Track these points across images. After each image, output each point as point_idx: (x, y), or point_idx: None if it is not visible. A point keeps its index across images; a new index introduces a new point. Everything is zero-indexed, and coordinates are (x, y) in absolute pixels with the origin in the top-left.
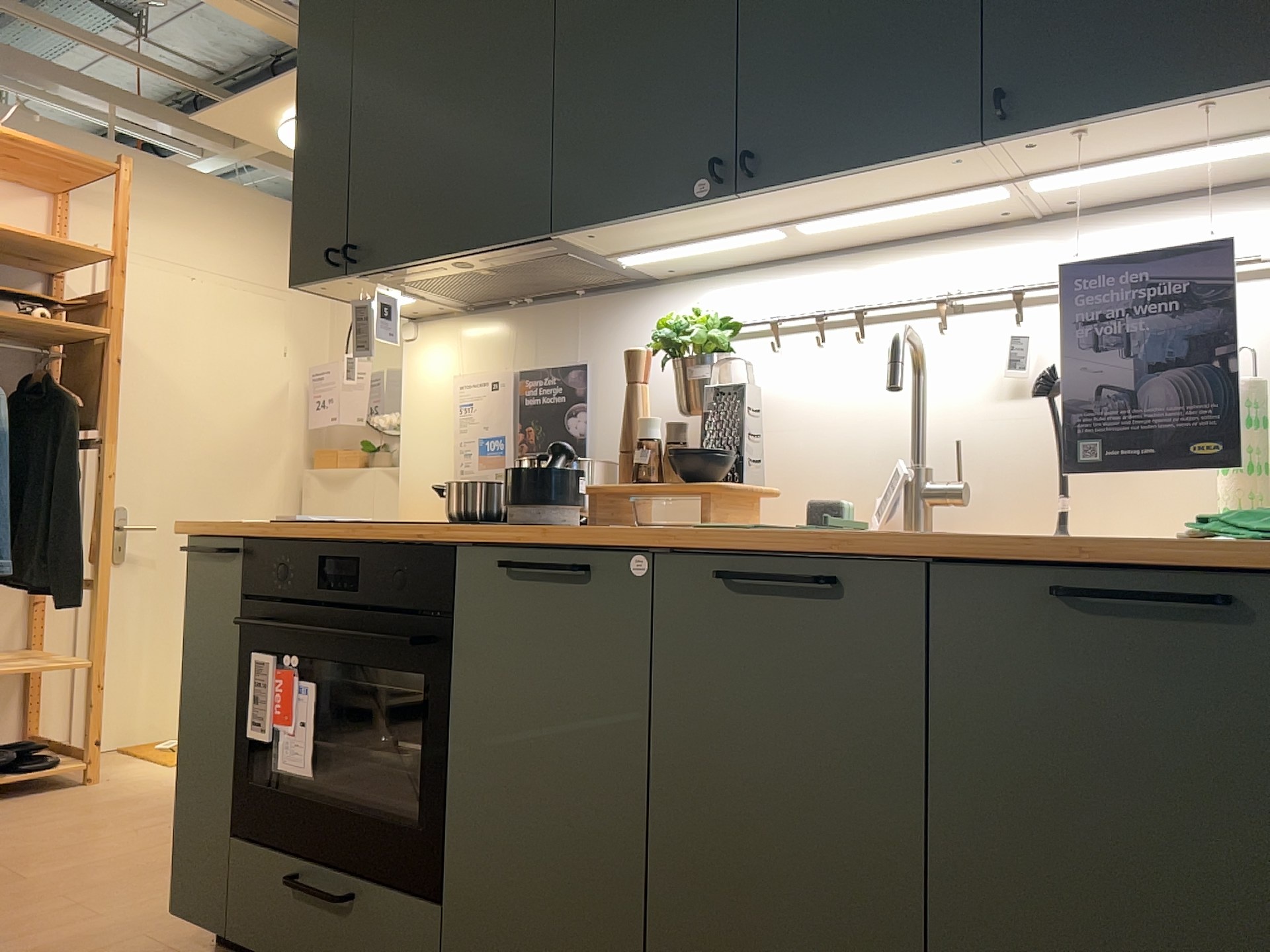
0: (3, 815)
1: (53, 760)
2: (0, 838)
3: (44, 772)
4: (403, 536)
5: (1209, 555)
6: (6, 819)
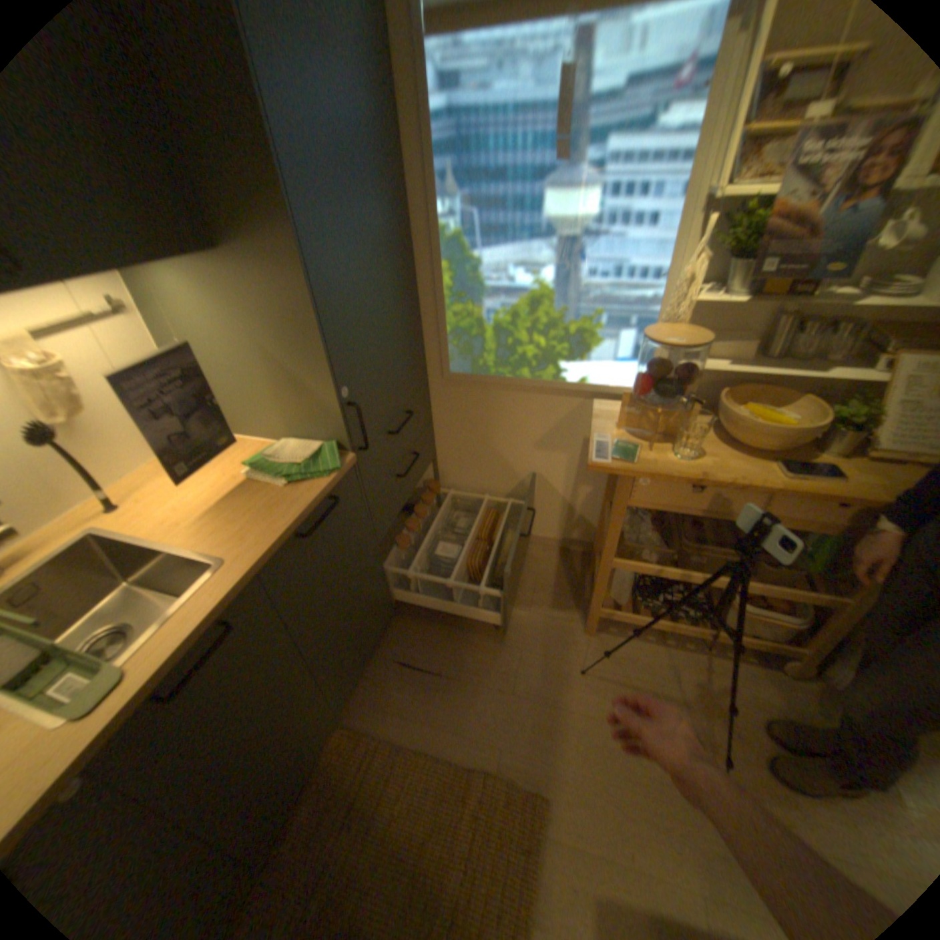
0: None
1: None
2: None
3: None
4: None
5: (327, 491)
6: None
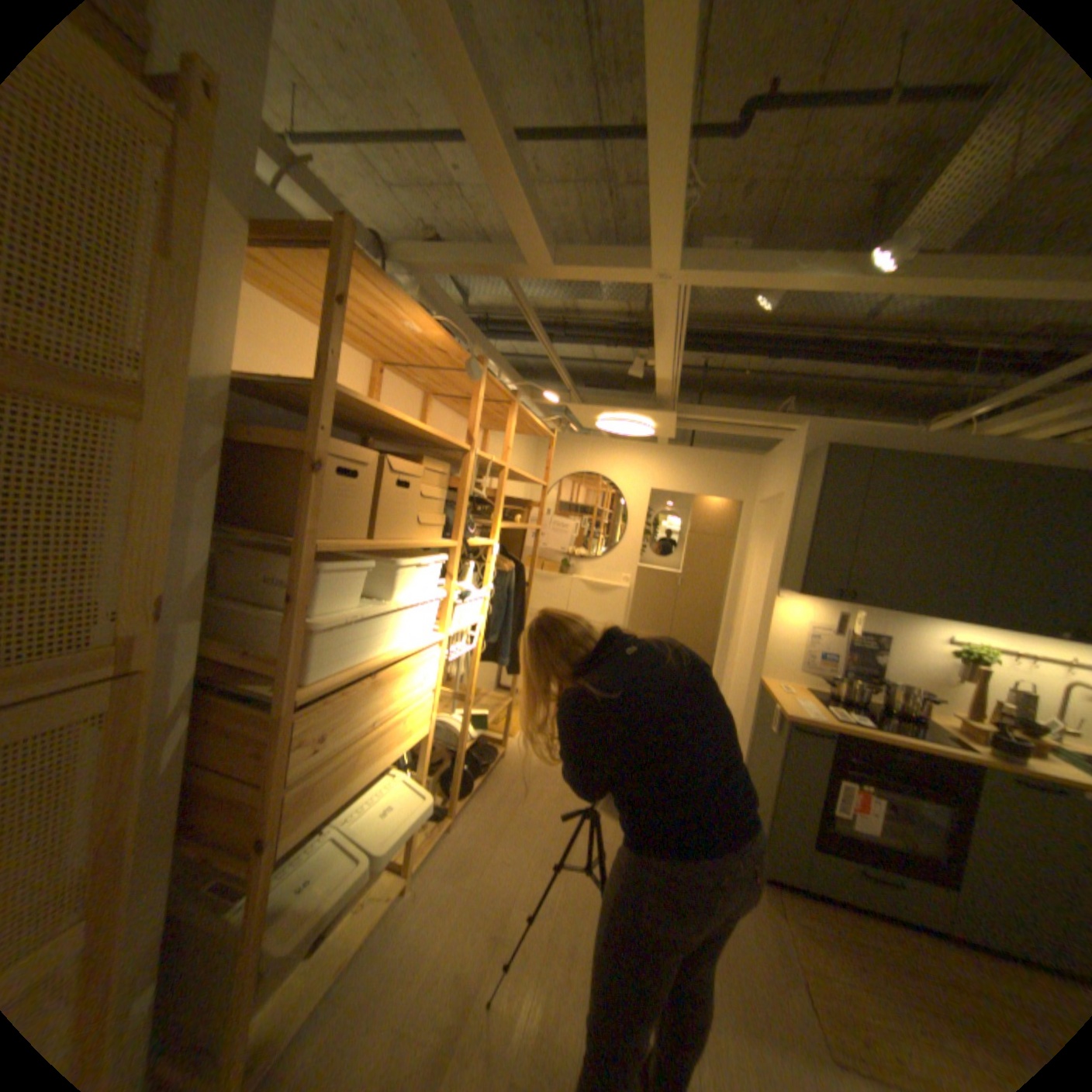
0: (512, 791)
1: (496, 751)
2: (544, 812)
3: (498, 759)
4: (951, 755)
5: None
6: (519, 795)
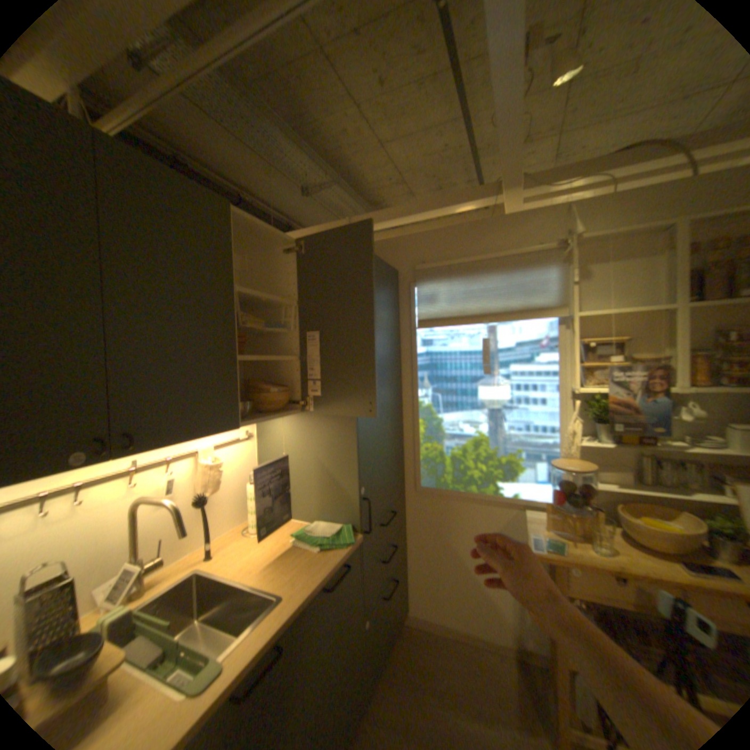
0: None
1: None
2: None
3: None
4: None
5: (345, 558)
6: None
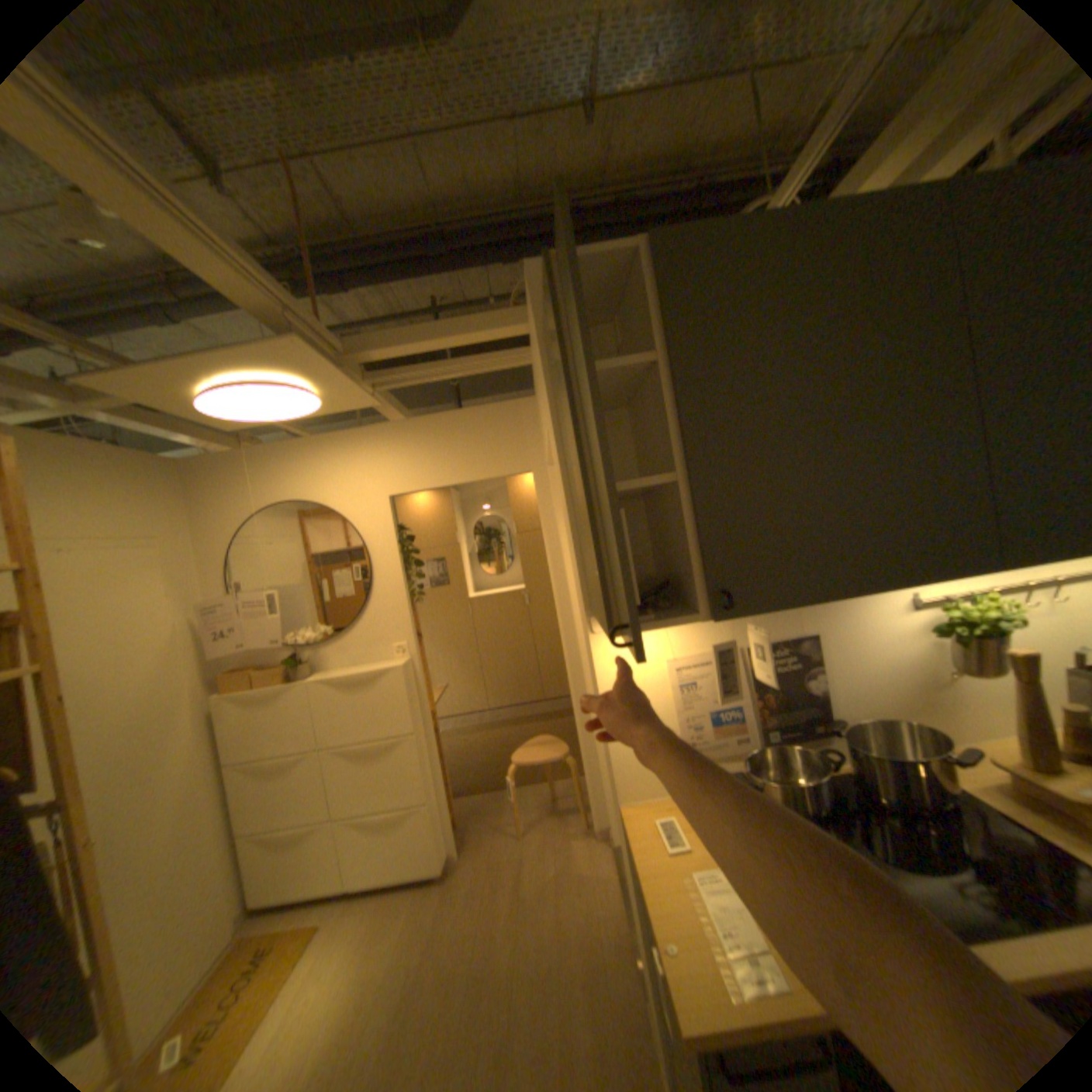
0: None
1: None
2: None
3: None
4: None
5: None
6: None
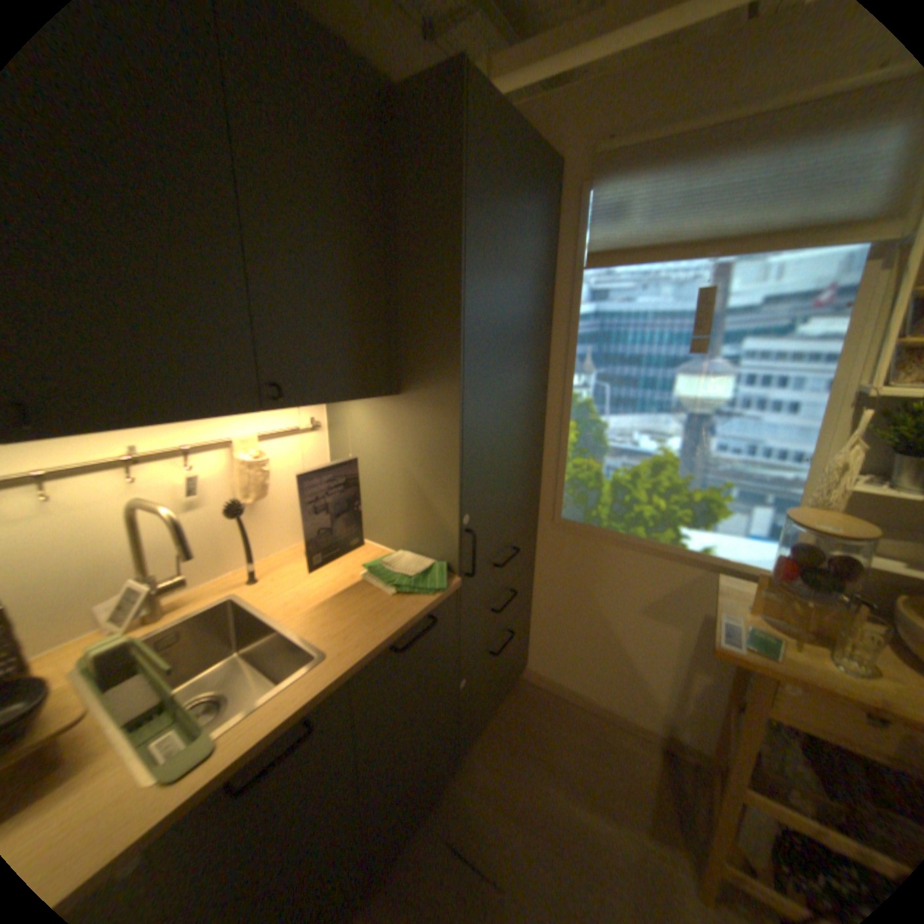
0: None
1: None
2: None
3: None
4: None
5: (429, 610)
6: None
